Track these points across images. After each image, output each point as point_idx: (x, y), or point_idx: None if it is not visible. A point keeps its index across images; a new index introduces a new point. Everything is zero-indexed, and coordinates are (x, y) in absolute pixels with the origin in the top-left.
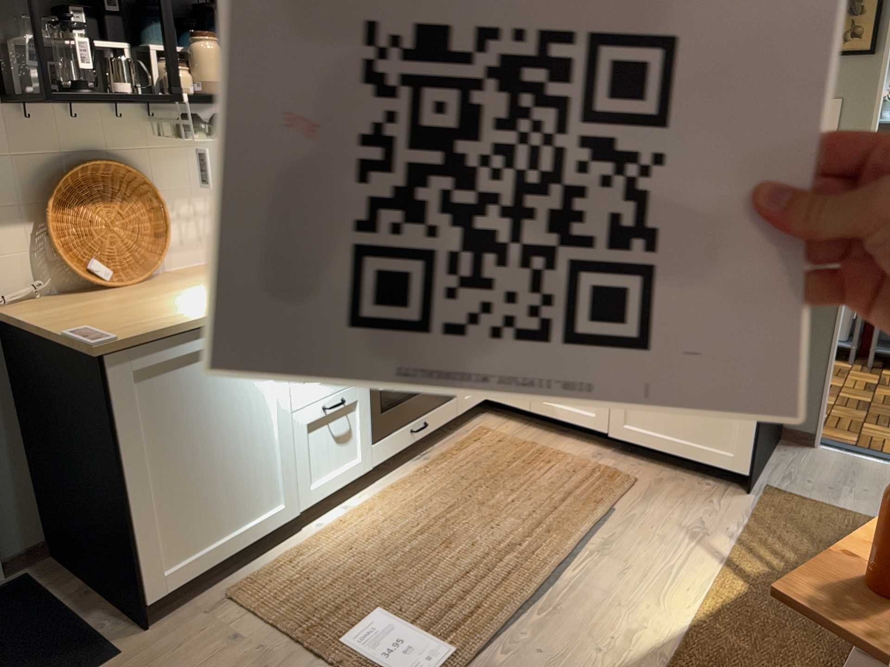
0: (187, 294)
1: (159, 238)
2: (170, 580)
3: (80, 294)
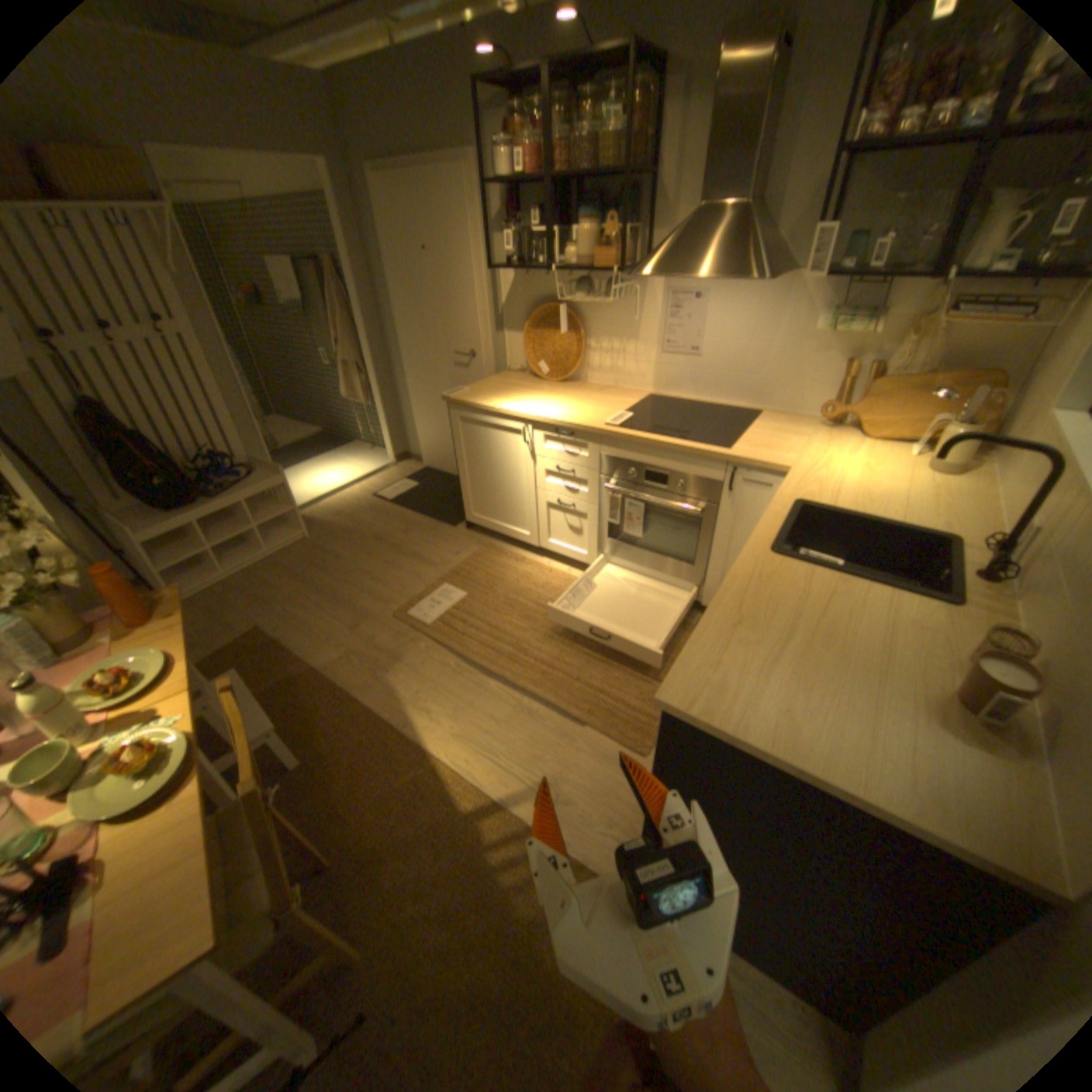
0: (533, 394)
1: (578, 359)
2: (473, 518)
3: (534, 377)
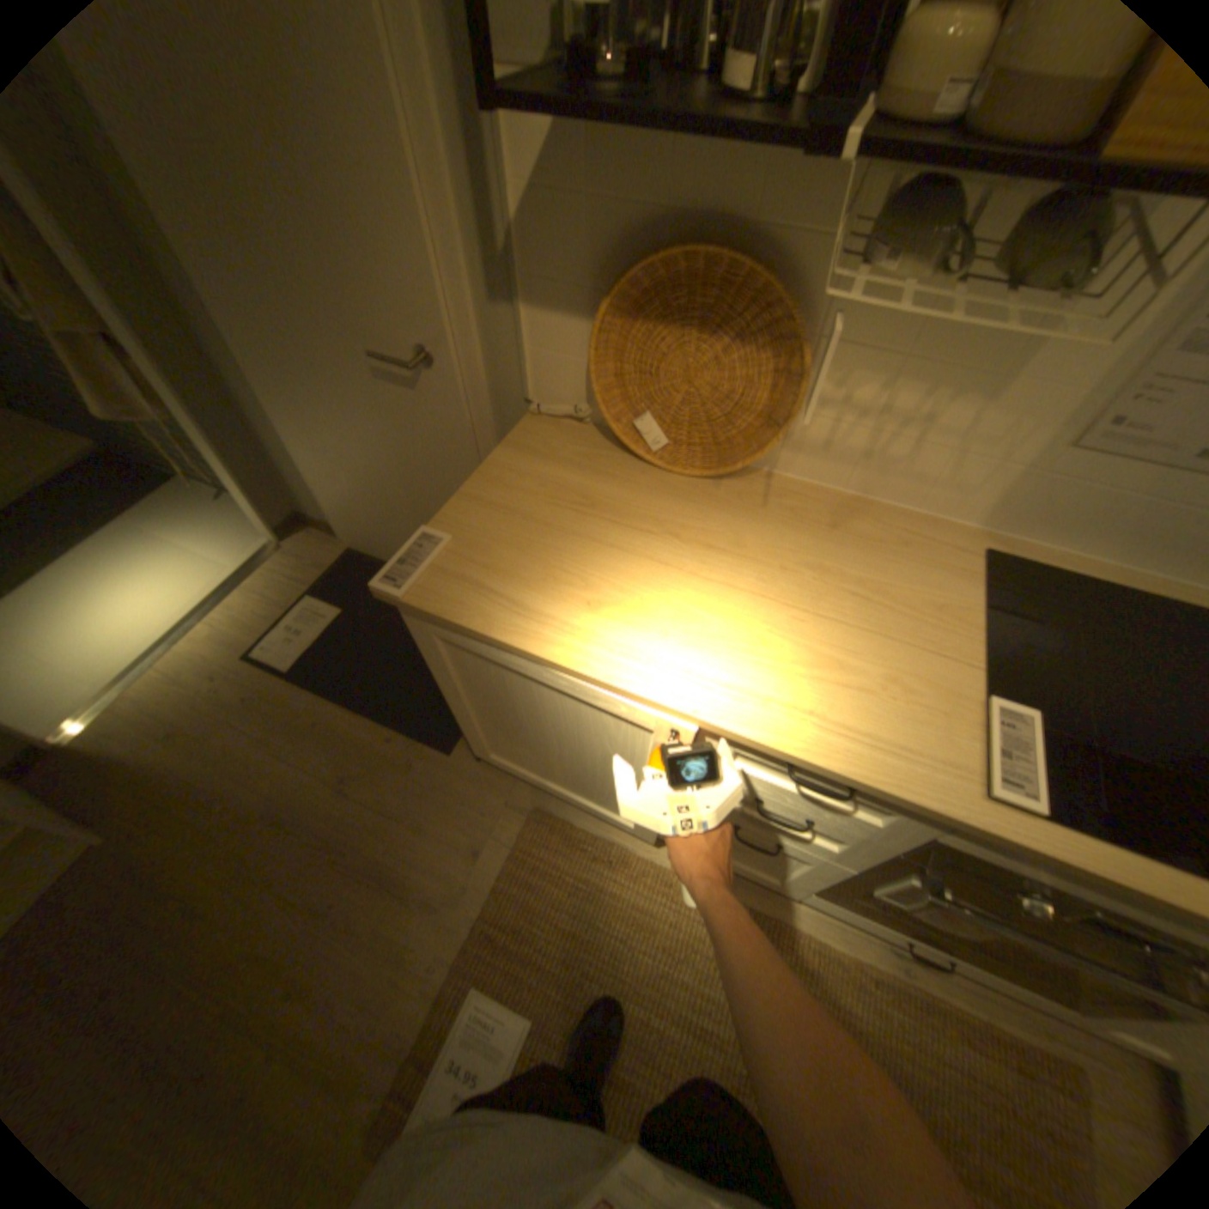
0: (660, 561)
1: (773, 424)
2: (494, 762)
3: (620, 445)
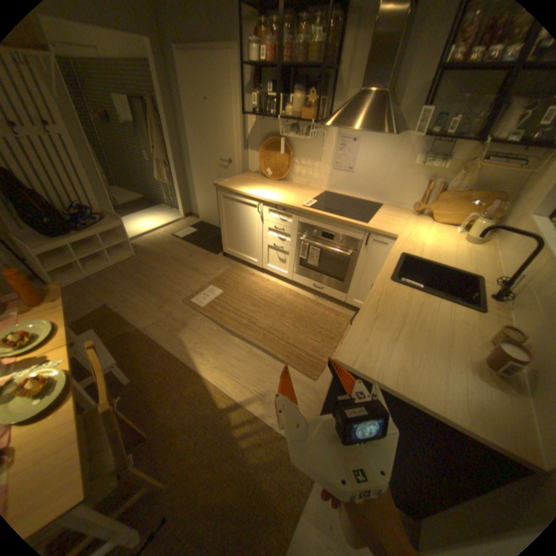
0: (263, 186)
1: (288, 169)
2: (227, 251)
3: (264, 177)
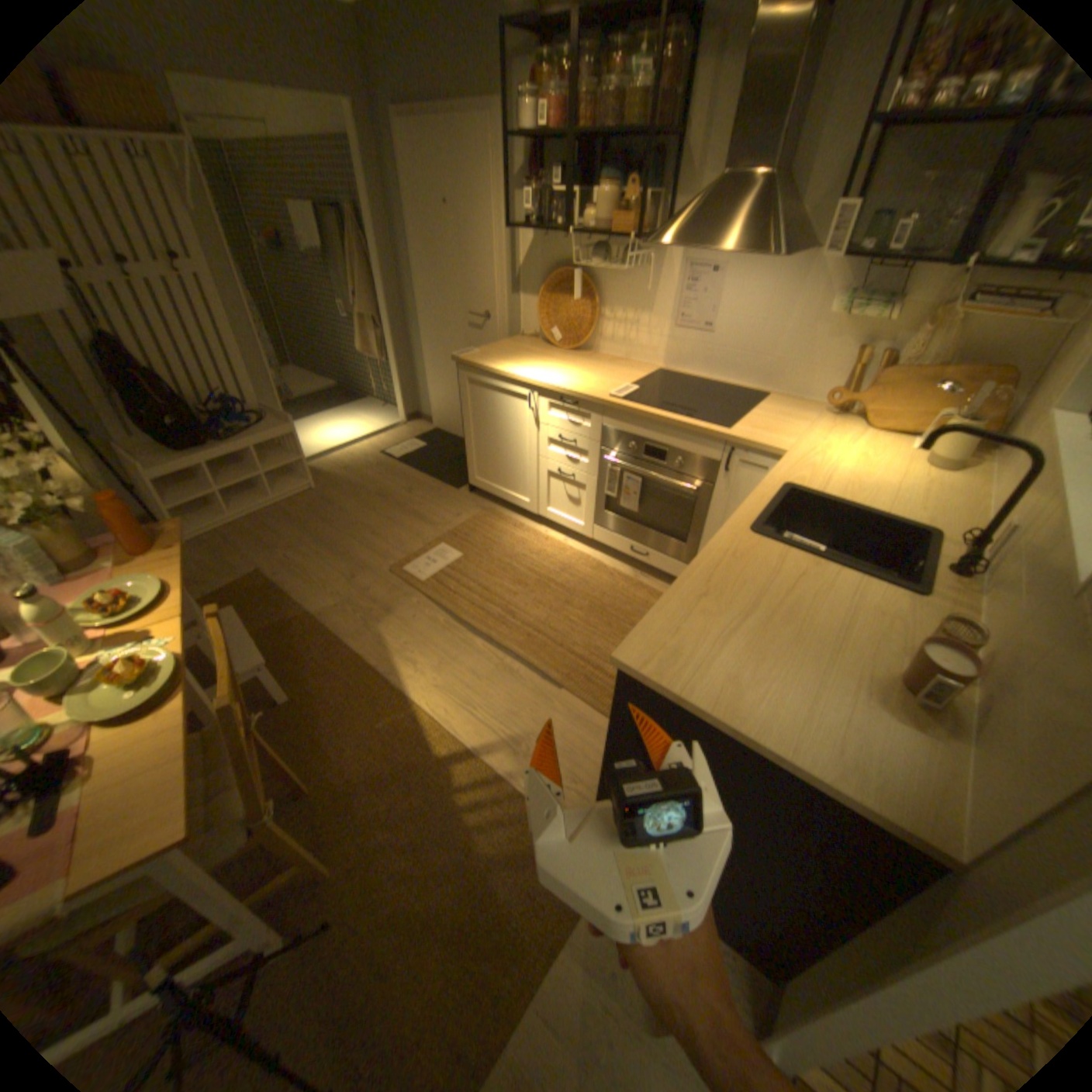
0: (542, 361)
1: (591, 328)
2: (476, 482)
3: (546, 344)
